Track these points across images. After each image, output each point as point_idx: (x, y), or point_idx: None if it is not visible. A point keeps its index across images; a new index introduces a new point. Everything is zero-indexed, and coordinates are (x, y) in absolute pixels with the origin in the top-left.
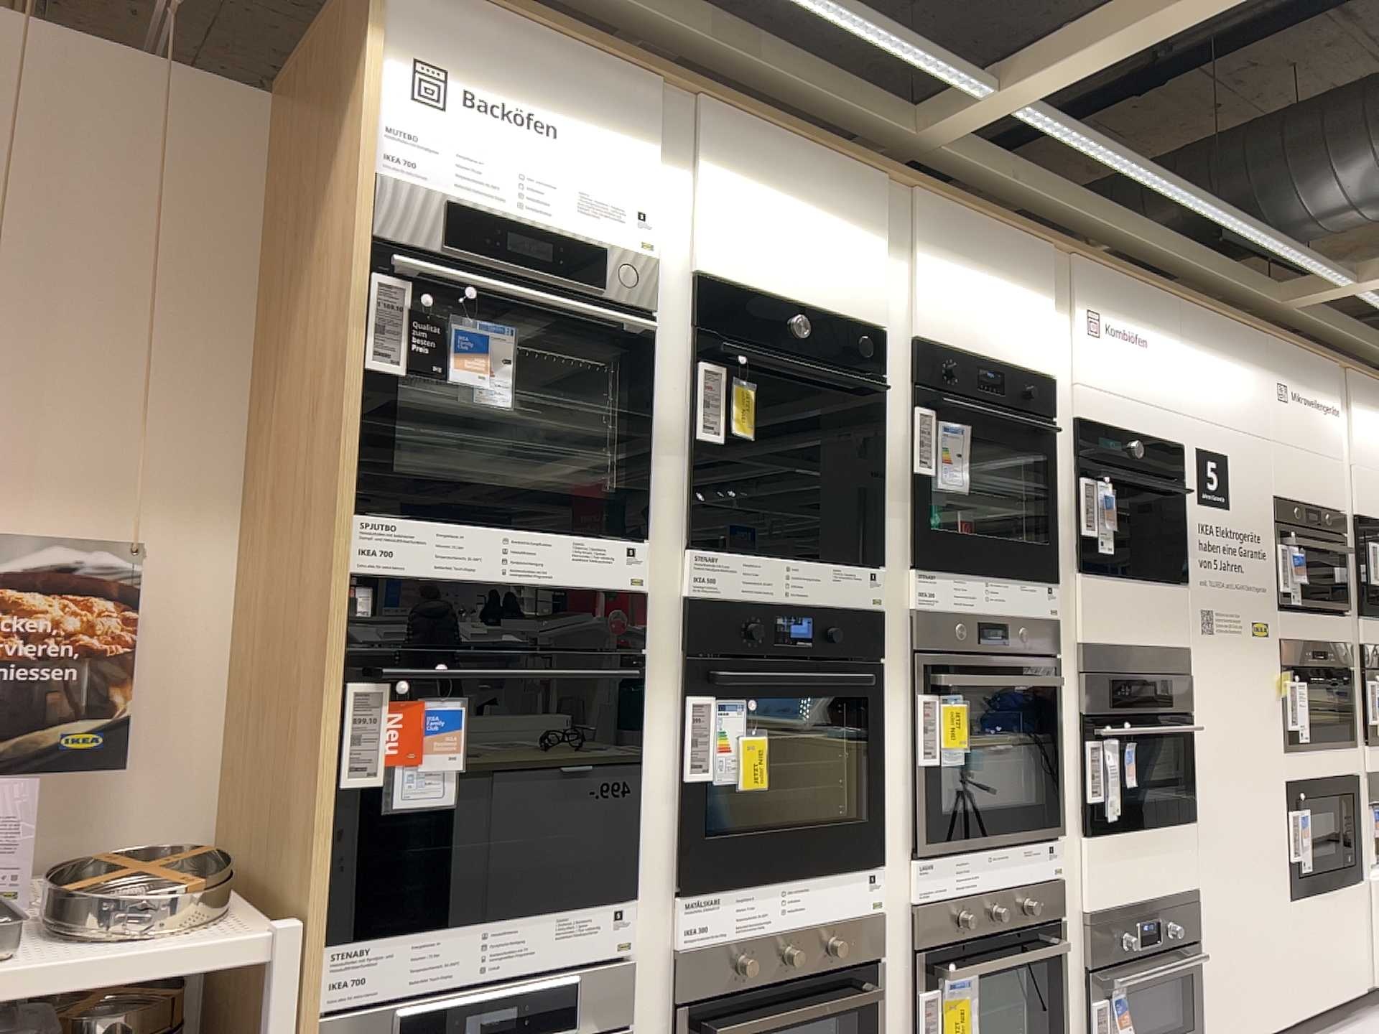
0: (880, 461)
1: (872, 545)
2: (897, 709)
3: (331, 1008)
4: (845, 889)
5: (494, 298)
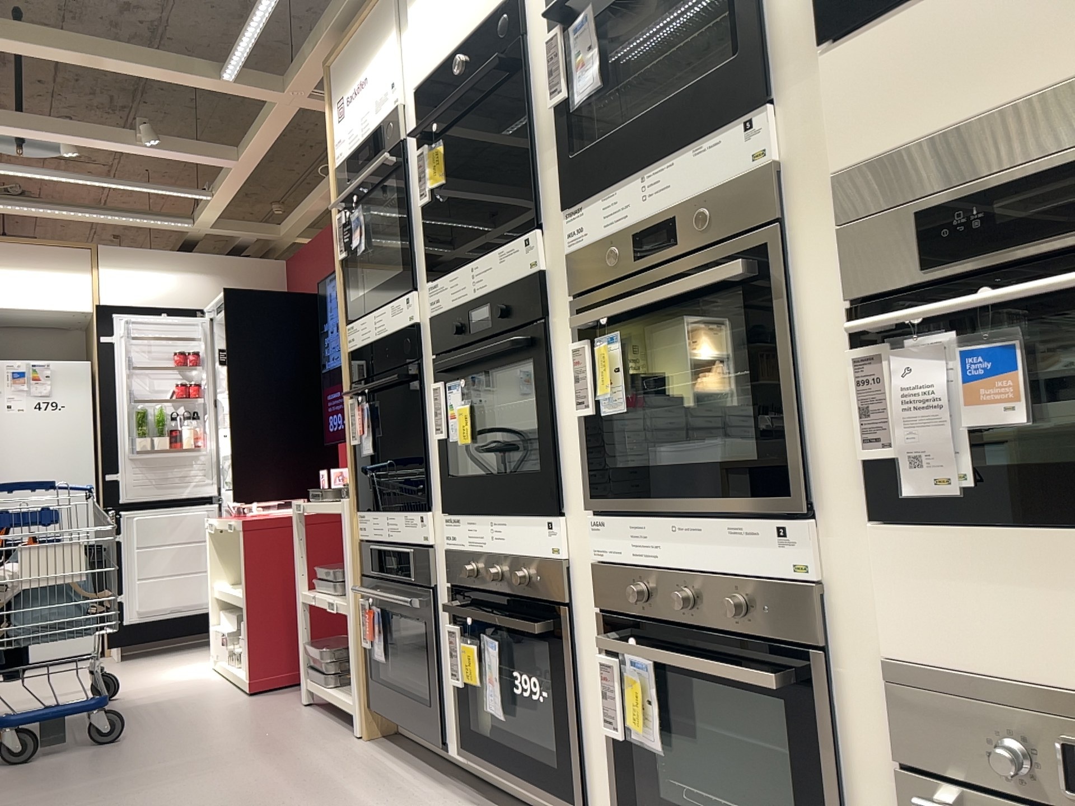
0: (527, 123)
1: (536, 208)
2: (567, 361)
3: (360, 539)
4: (530, 531)
5: (355, 195)
